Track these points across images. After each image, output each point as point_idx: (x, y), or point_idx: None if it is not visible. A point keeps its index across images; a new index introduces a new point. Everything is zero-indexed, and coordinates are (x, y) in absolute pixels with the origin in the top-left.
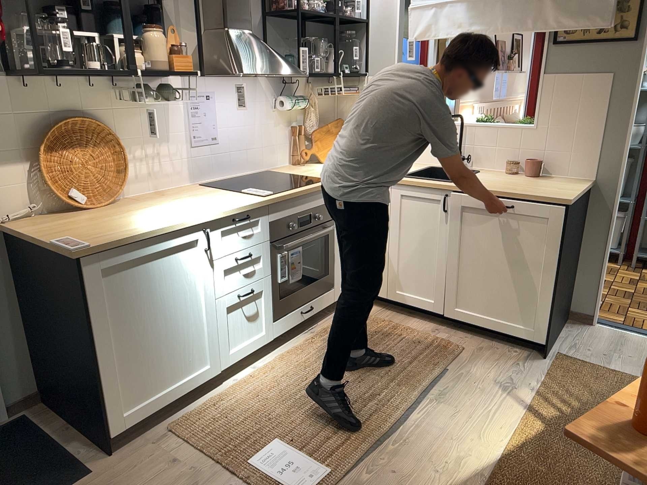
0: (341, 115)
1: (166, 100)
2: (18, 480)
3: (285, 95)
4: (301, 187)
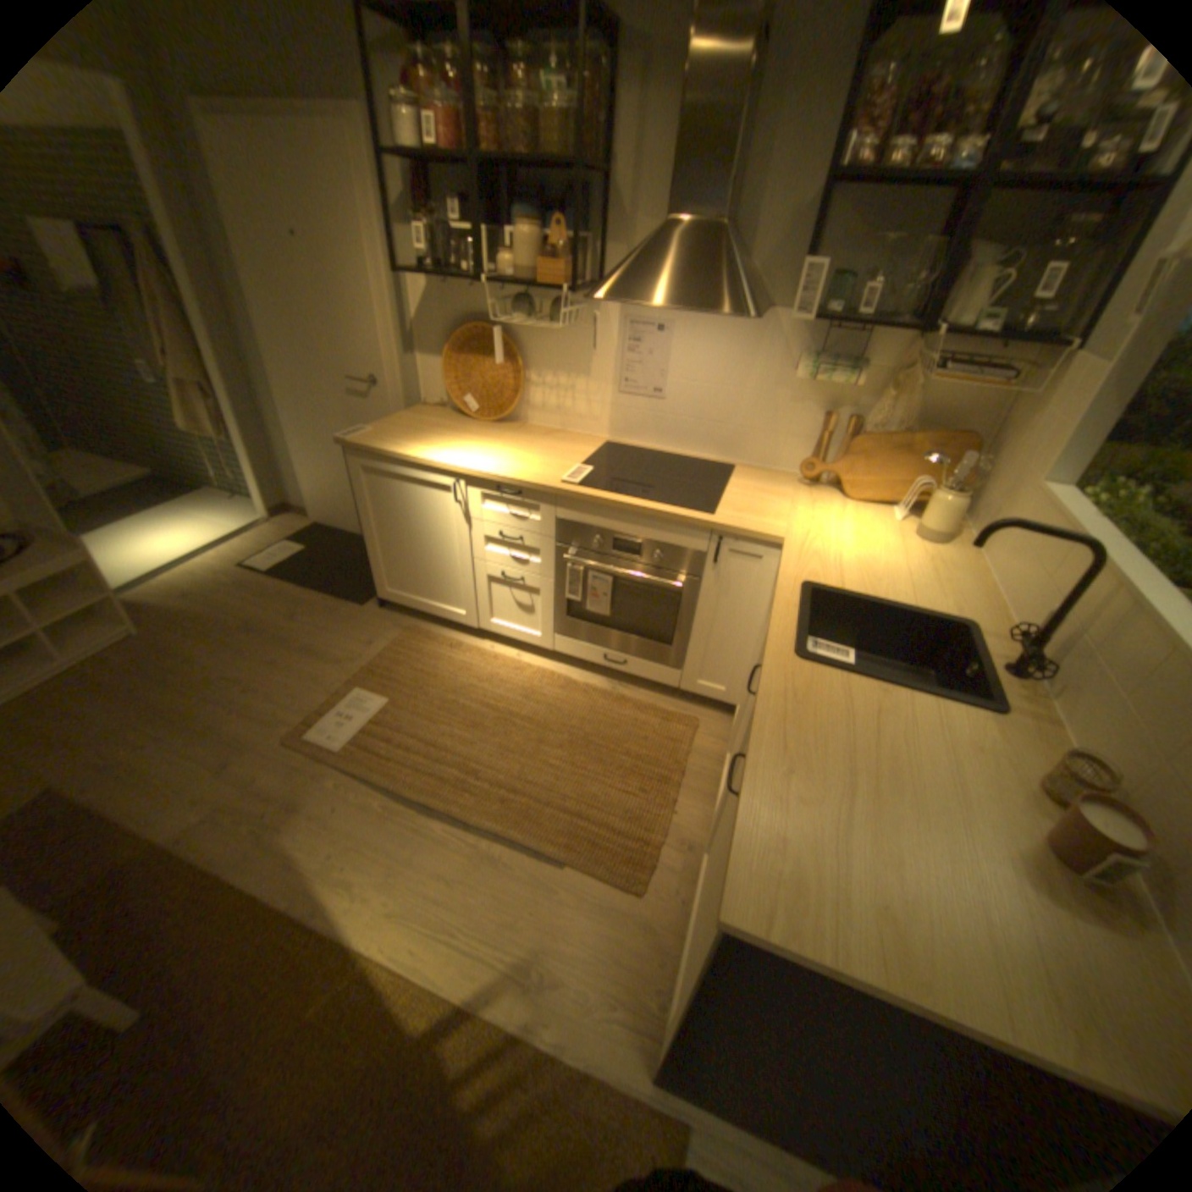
0: (1004, 428)
1: (553, 320)
2: (358, 577)
3: (839, 350)
4: (634, 500)
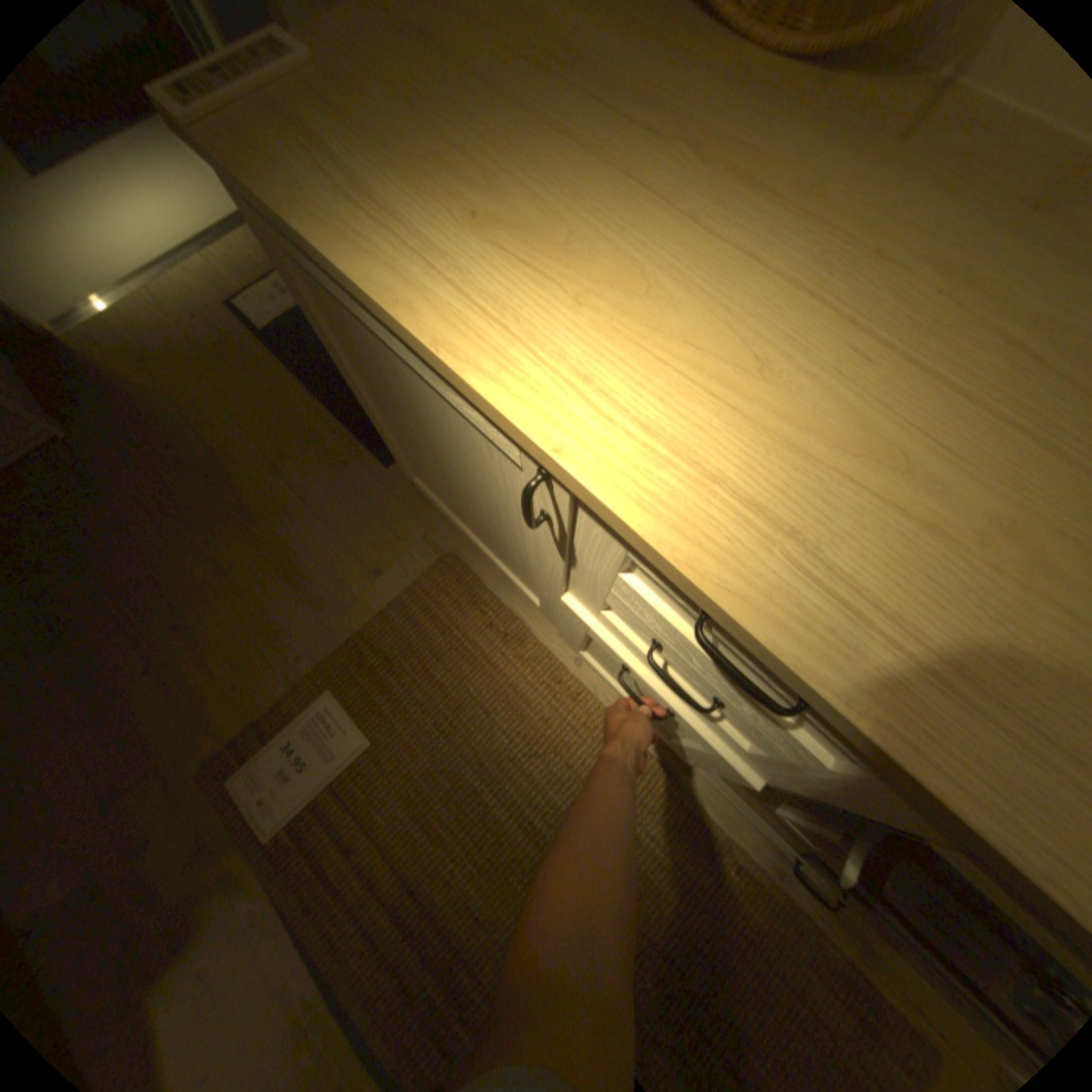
0: None
1: None
2: None
3: None
4: None
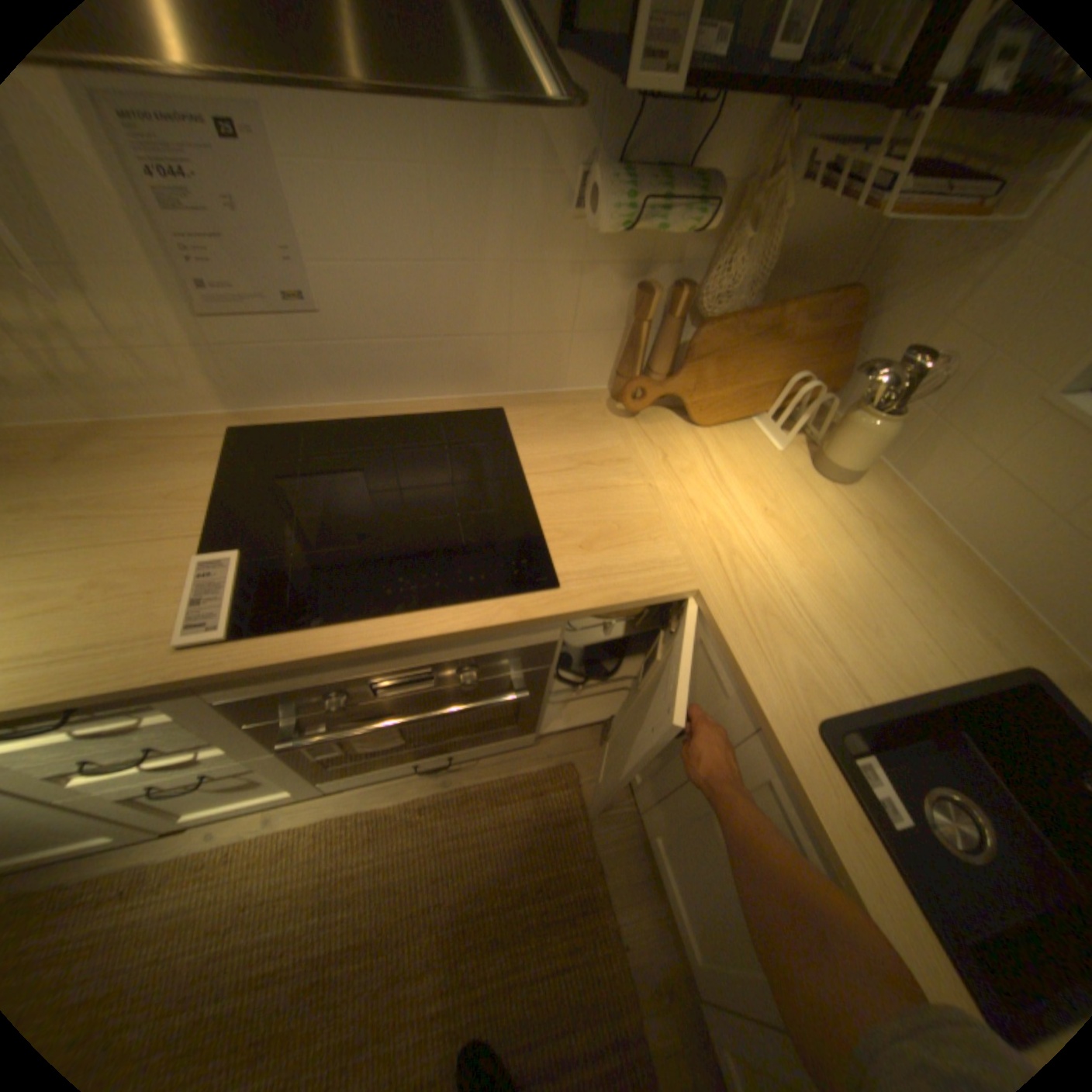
0: (878, 264)
1: None
2: None
3: (651, 150)
4: (386, 622)
